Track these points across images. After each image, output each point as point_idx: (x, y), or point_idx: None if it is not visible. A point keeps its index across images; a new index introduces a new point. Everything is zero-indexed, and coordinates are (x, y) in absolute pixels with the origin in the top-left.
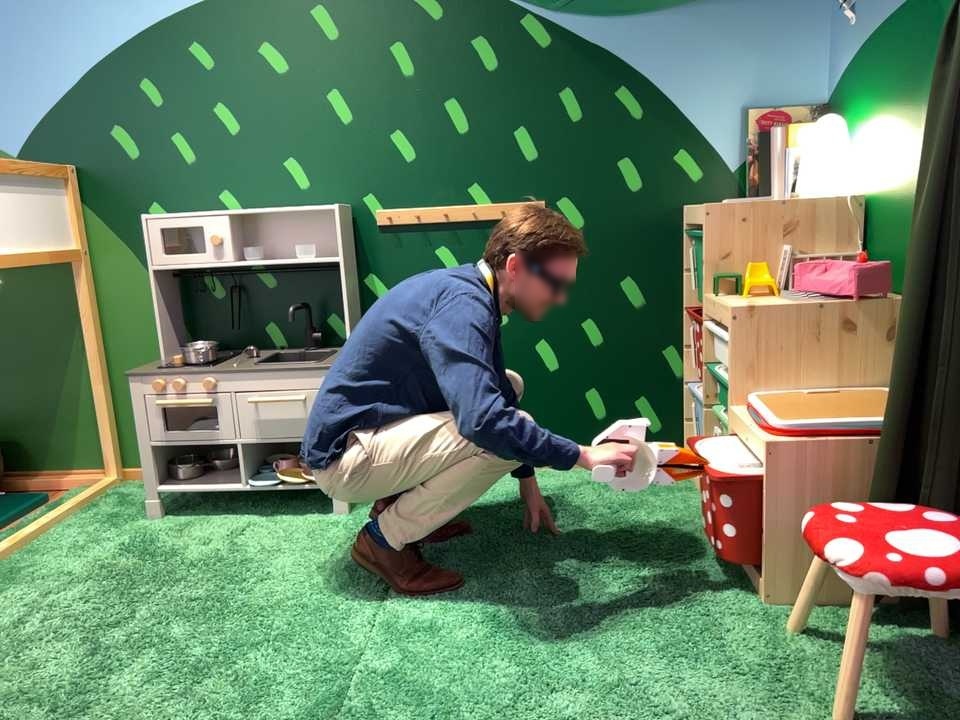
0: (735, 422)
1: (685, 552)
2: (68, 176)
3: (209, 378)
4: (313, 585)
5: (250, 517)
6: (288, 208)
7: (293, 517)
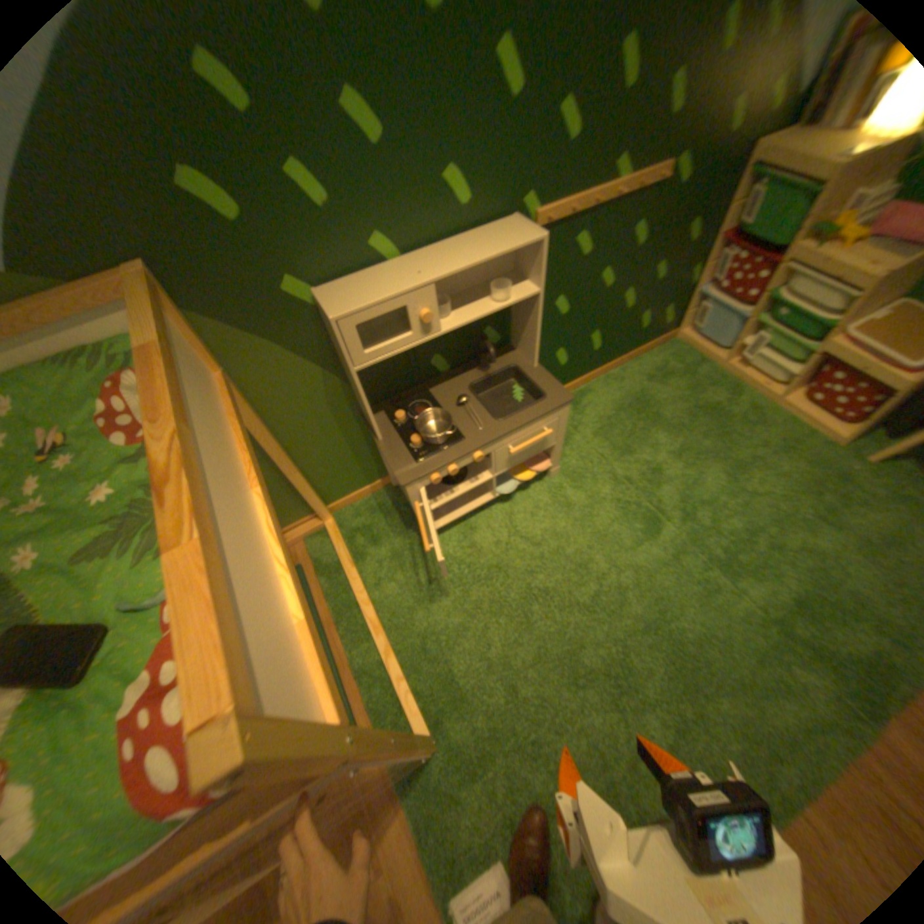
0: (834, 351)
1: (765, 421)
2: (156, 285)
3: (477, 453)
4: (628, 548)
5: (495, 506)
6: (465, 241)
7: (523, 492)
